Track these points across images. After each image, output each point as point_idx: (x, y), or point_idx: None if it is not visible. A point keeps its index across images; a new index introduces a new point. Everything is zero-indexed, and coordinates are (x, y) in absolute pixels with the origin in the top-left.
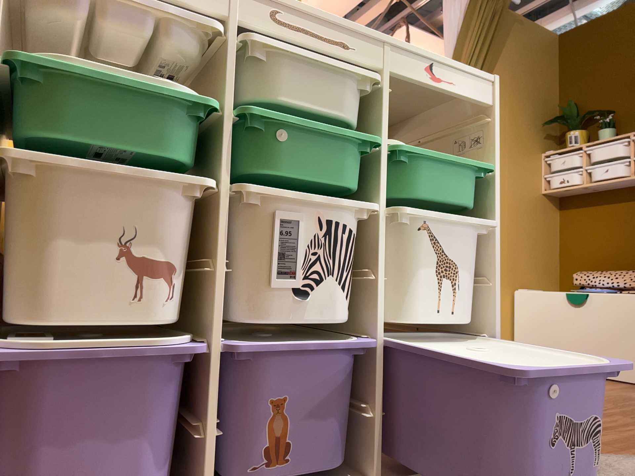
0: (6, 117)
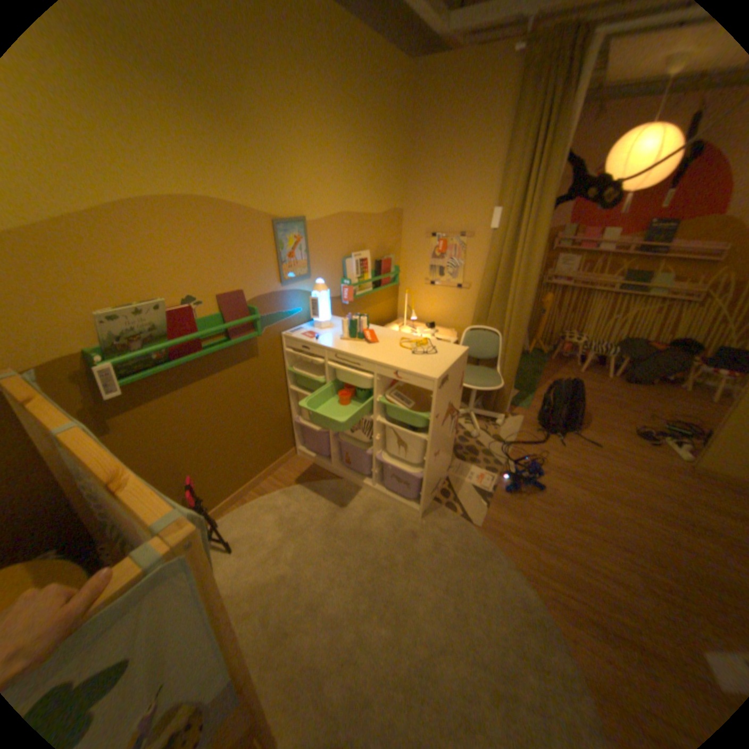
0: (294, 375)
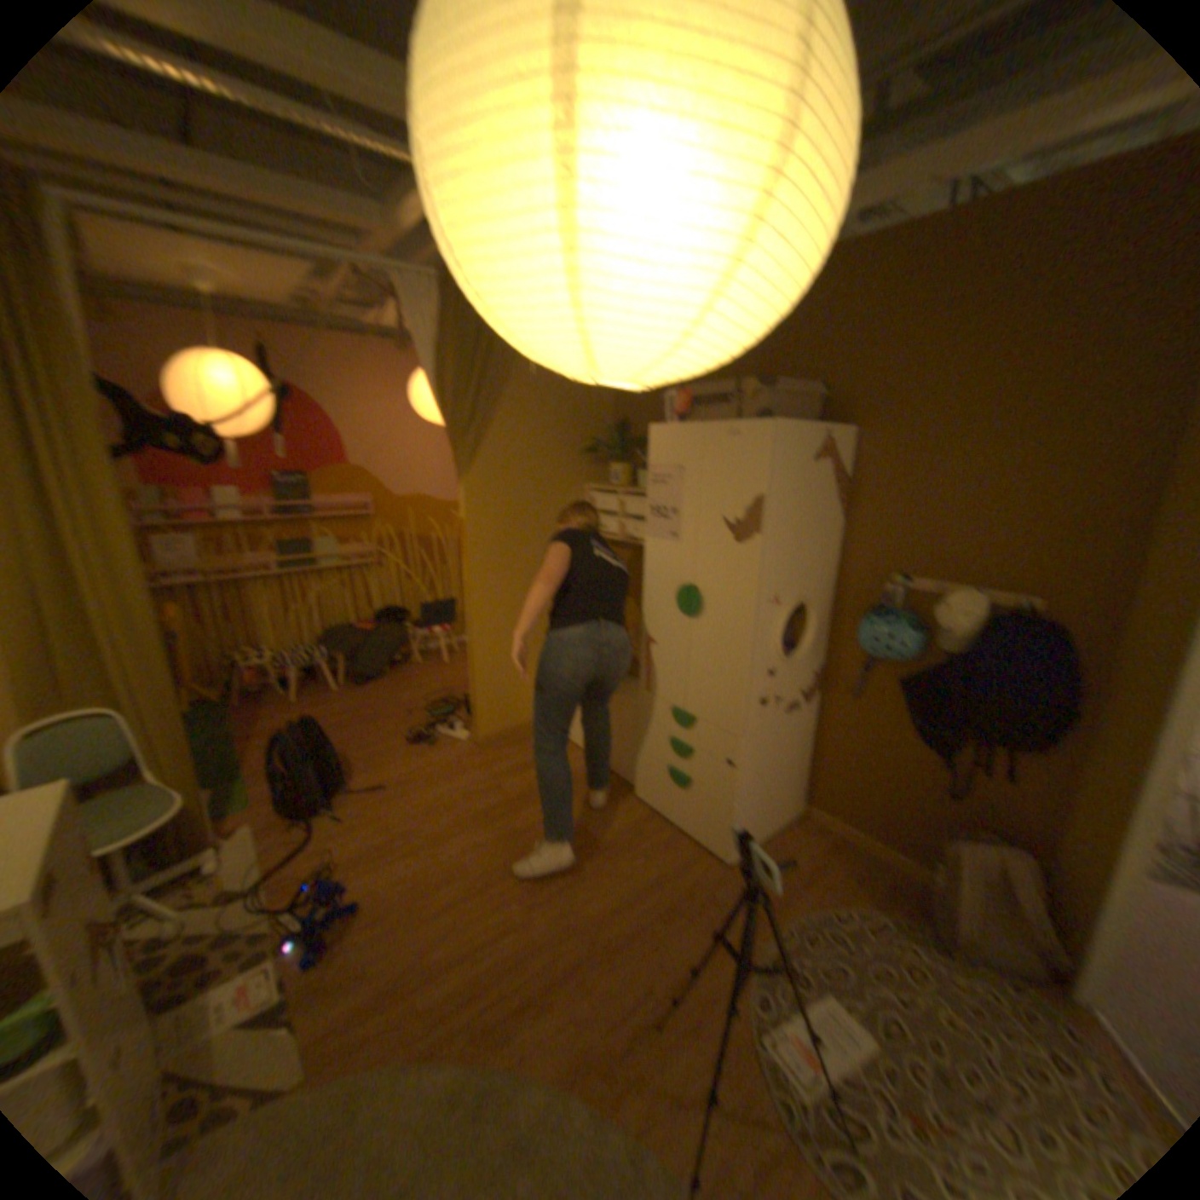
0: None
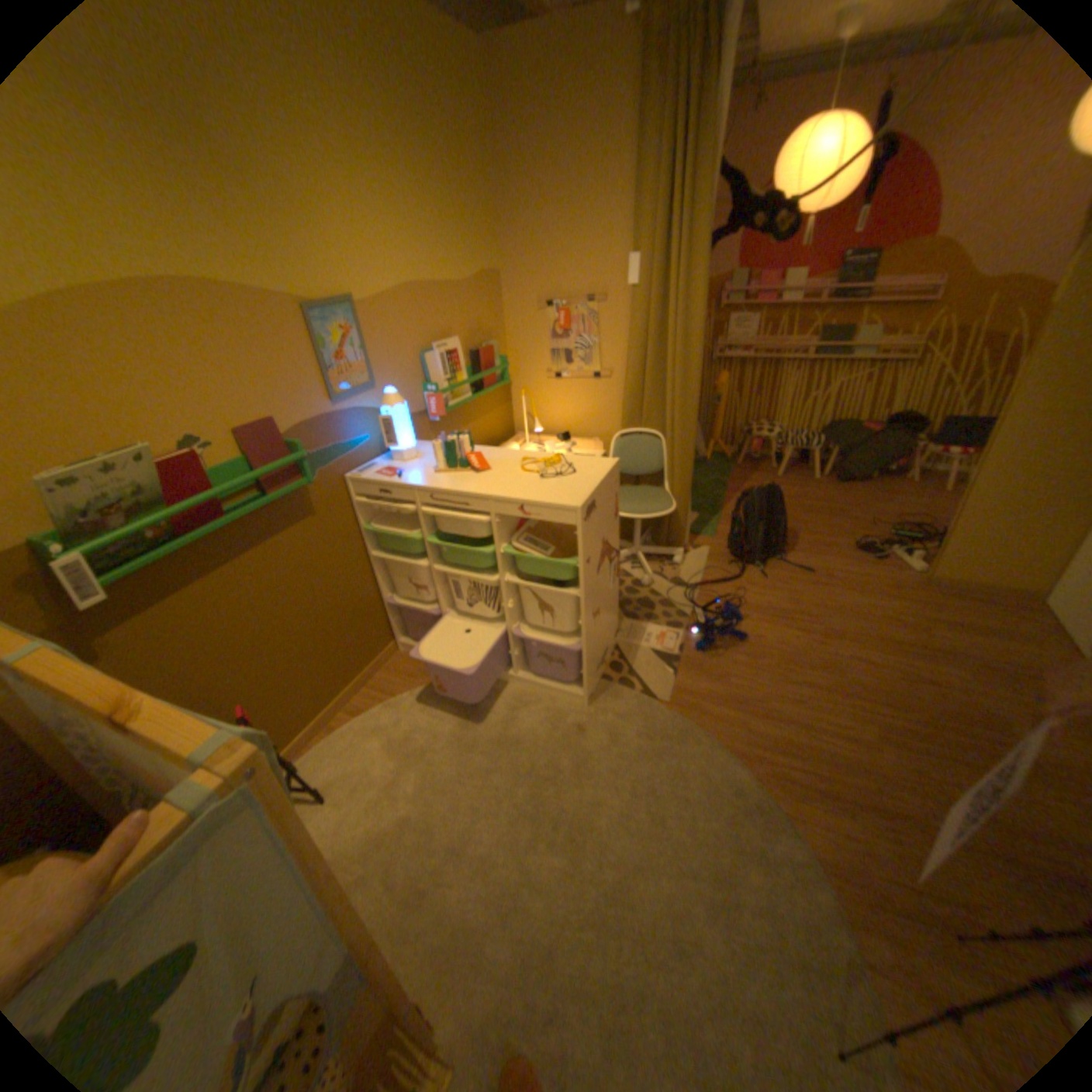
0: (376, 535)
